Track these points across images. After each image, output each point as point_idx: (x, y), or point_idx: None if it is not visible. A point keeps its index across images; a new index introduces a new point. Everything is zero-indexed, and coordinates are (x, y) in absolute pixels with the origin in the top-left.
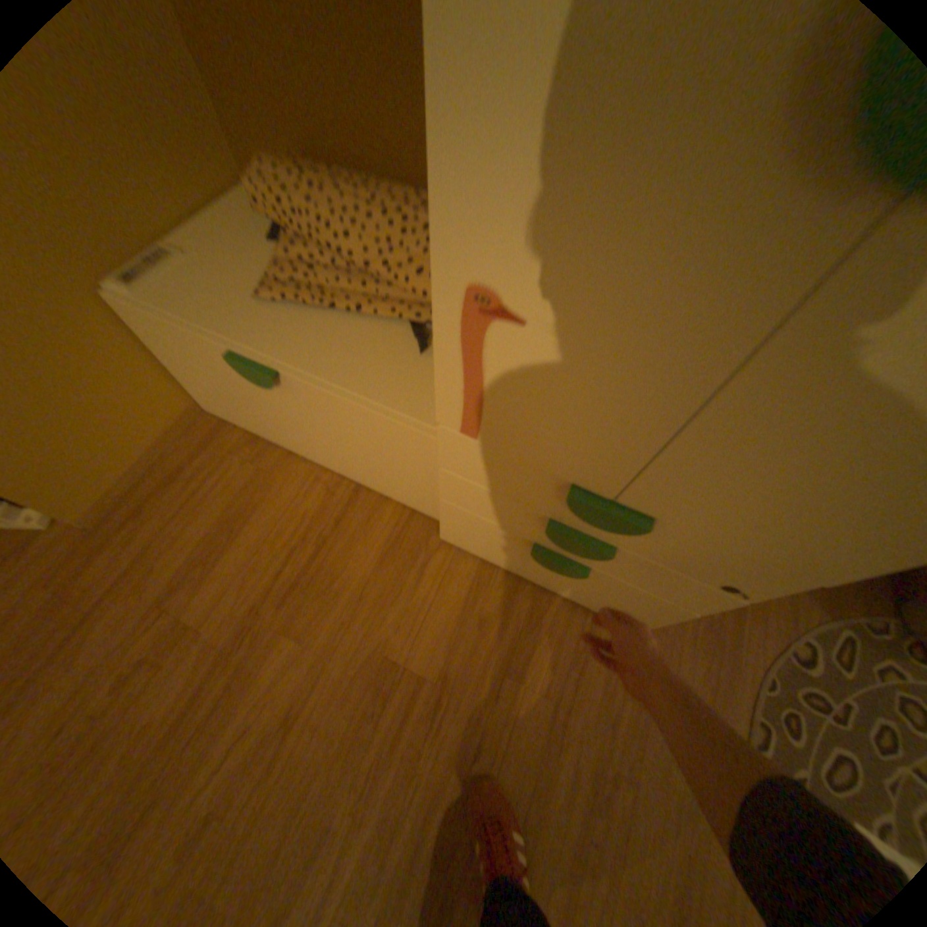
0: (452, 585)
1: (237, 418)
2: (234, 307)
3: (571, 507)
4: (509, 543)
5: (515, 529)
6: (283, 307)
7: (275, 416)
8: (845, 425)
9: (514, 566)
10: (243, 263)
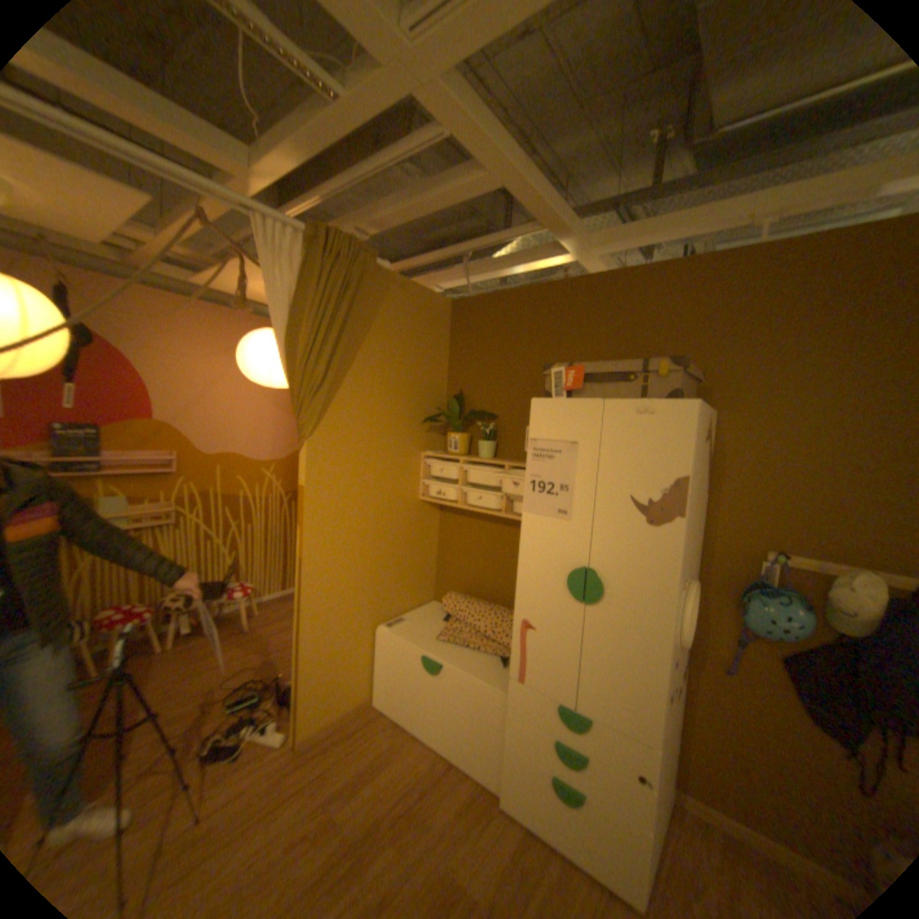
0: (505, 843)
1: (394, 708)
2: (427, 640)
3: (563, 726)
4: (541, 786)
5: (543, 763)
6: (447, 643)
7: (423, 700)
8: (608, 655)
9: (547, 827)
10: (432, 627)
